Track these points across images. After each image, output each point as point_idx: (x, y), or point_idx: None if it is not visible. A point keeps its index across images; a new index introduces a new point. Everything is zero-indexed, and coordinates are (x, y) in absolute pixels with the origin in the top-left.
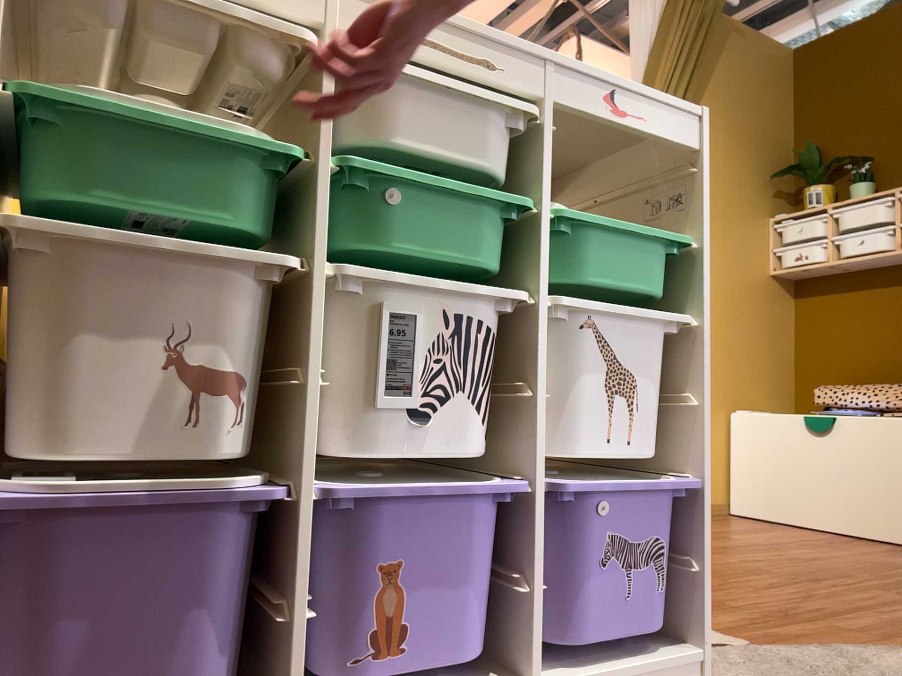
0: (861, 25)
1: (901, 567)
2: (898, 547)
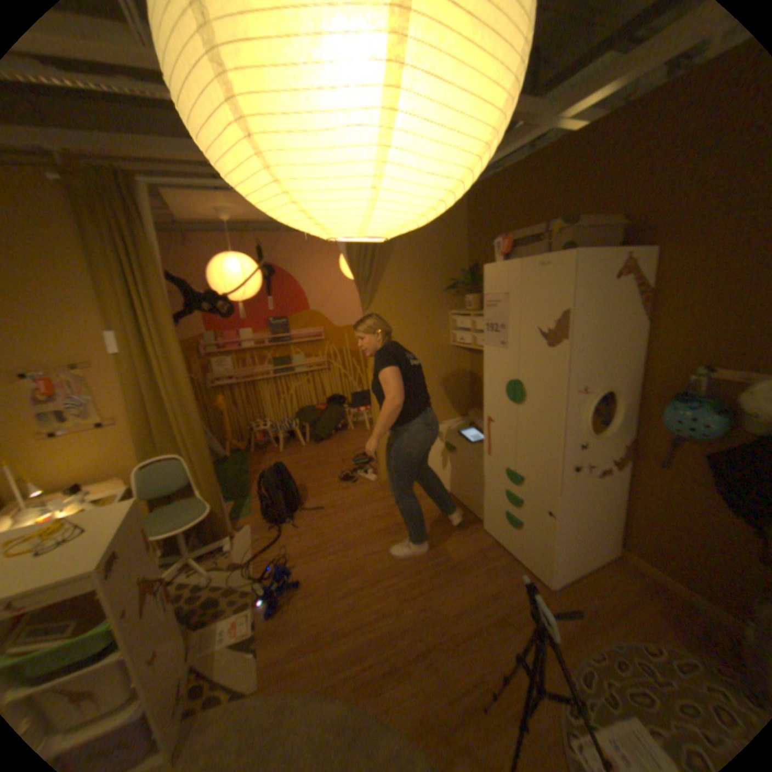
0: (501, 173)
1: (442, 561)
2: (472, 524)
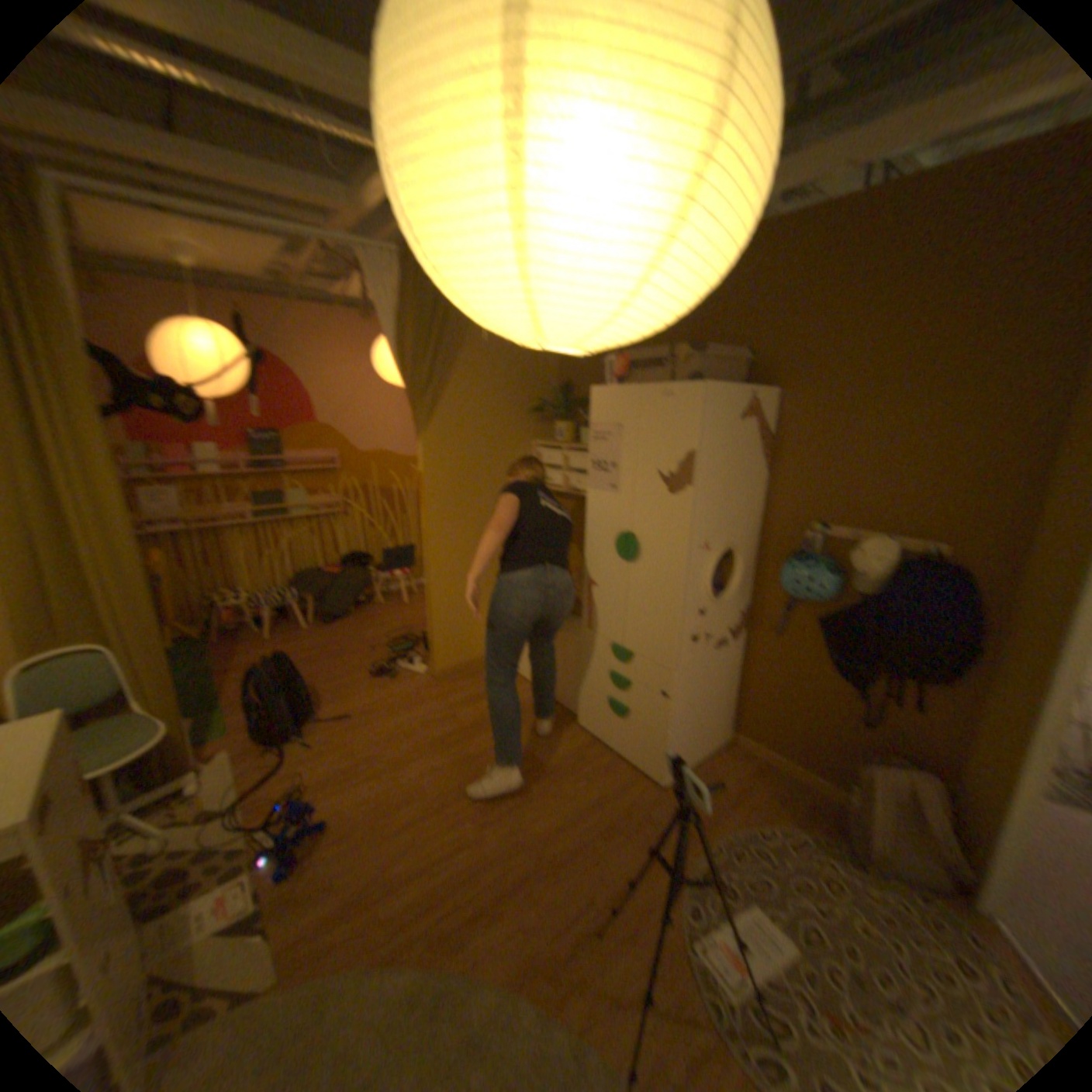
0: None
1: (531, 770)
2: (564, 721)
